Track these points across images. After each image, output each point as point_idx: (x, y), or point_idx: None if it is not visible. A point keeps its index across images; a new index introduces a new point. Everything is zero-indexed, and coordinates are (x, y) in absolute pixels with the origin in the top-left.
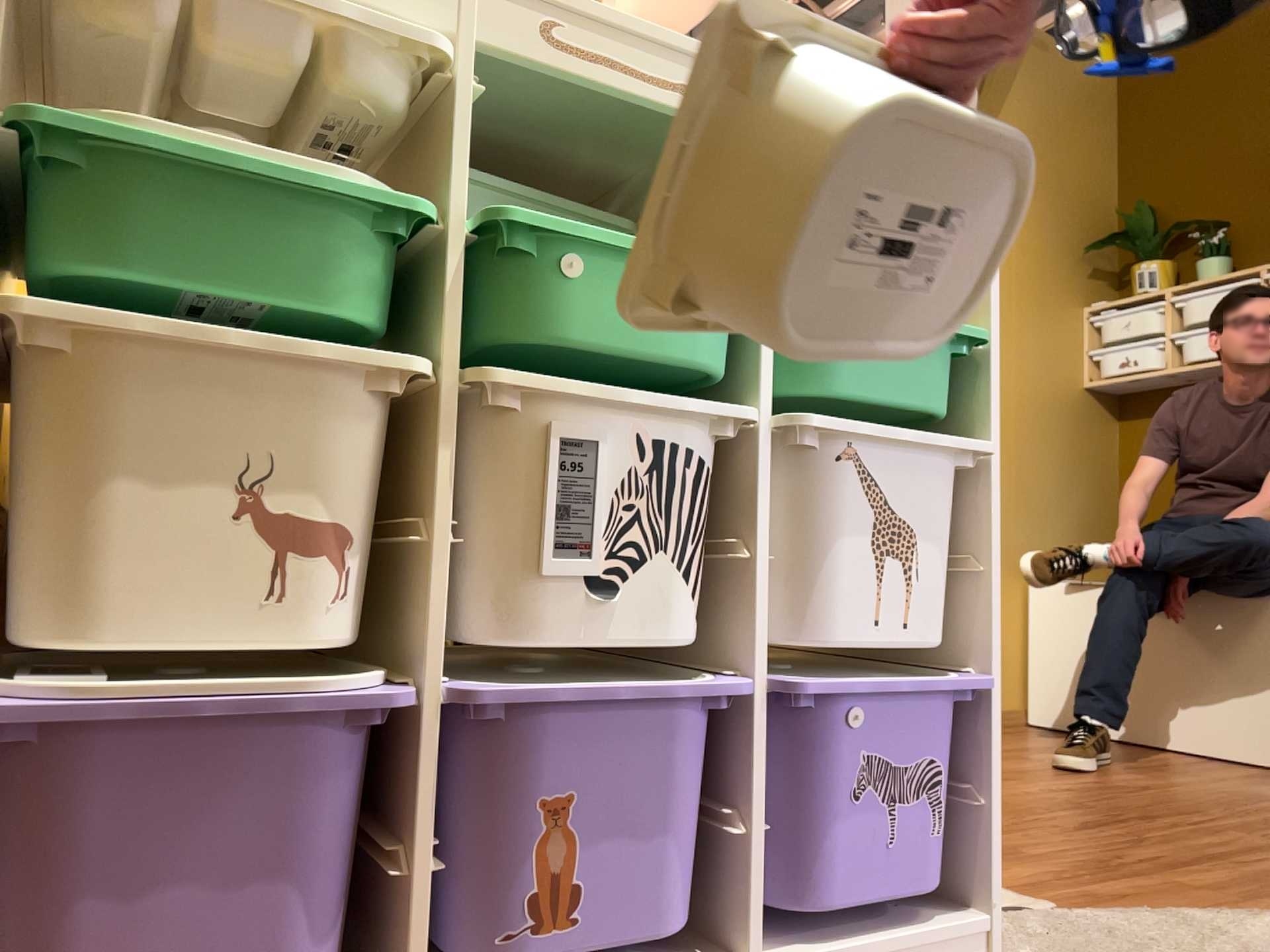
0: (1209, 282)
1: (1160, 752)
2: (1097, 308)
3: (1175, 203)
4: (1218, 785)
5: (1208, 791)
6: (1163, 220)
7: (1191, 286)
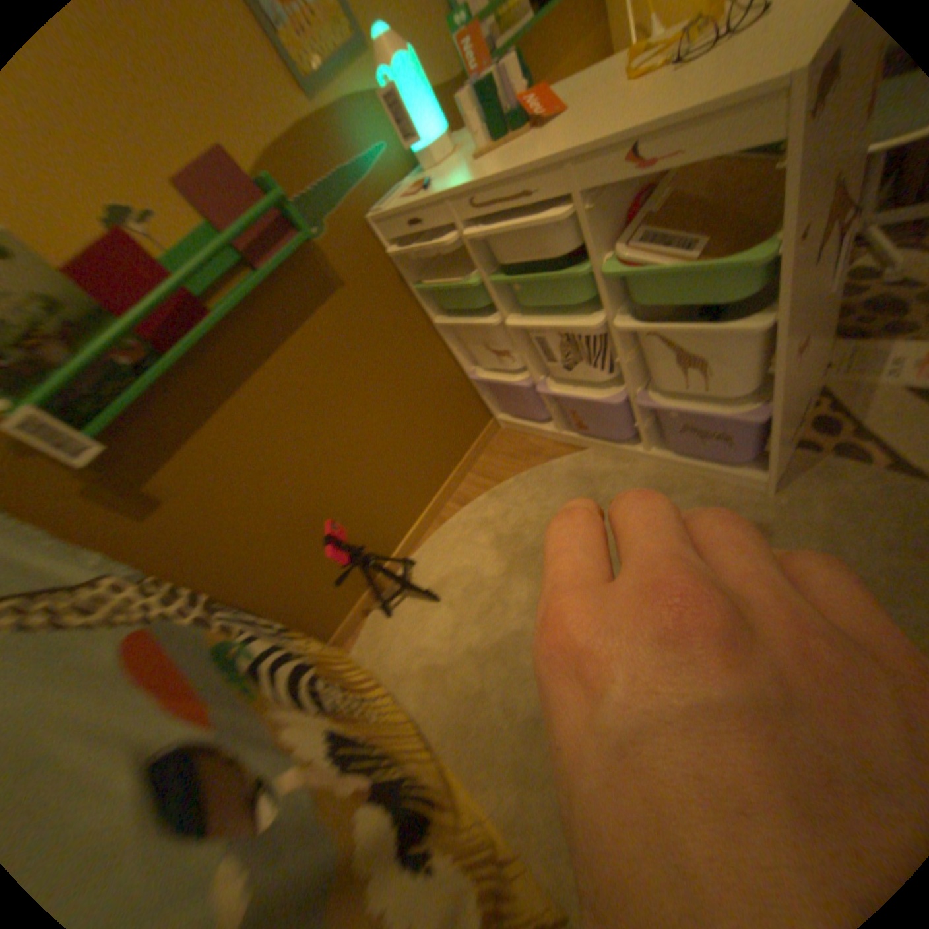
0: None
1: None
2: None
3: None
4: None
5: None
6: None
7: None
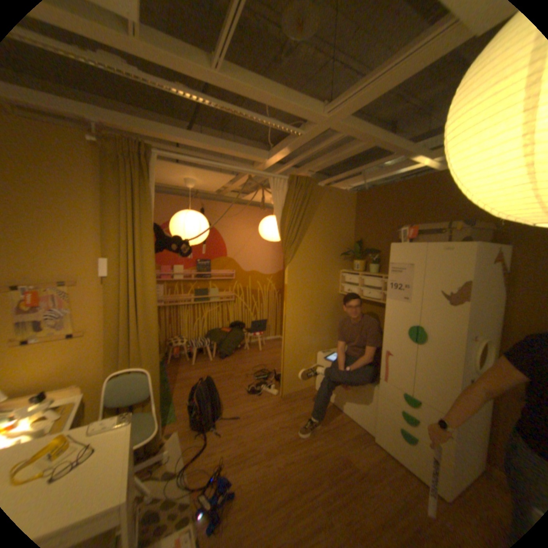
0: (373, 275)
1: (340, 418)
2: (345, 271)
3: (371, 240)
4: (340, 456)
5: (333, 465)
6: (367, 244)
7: (370, 271)
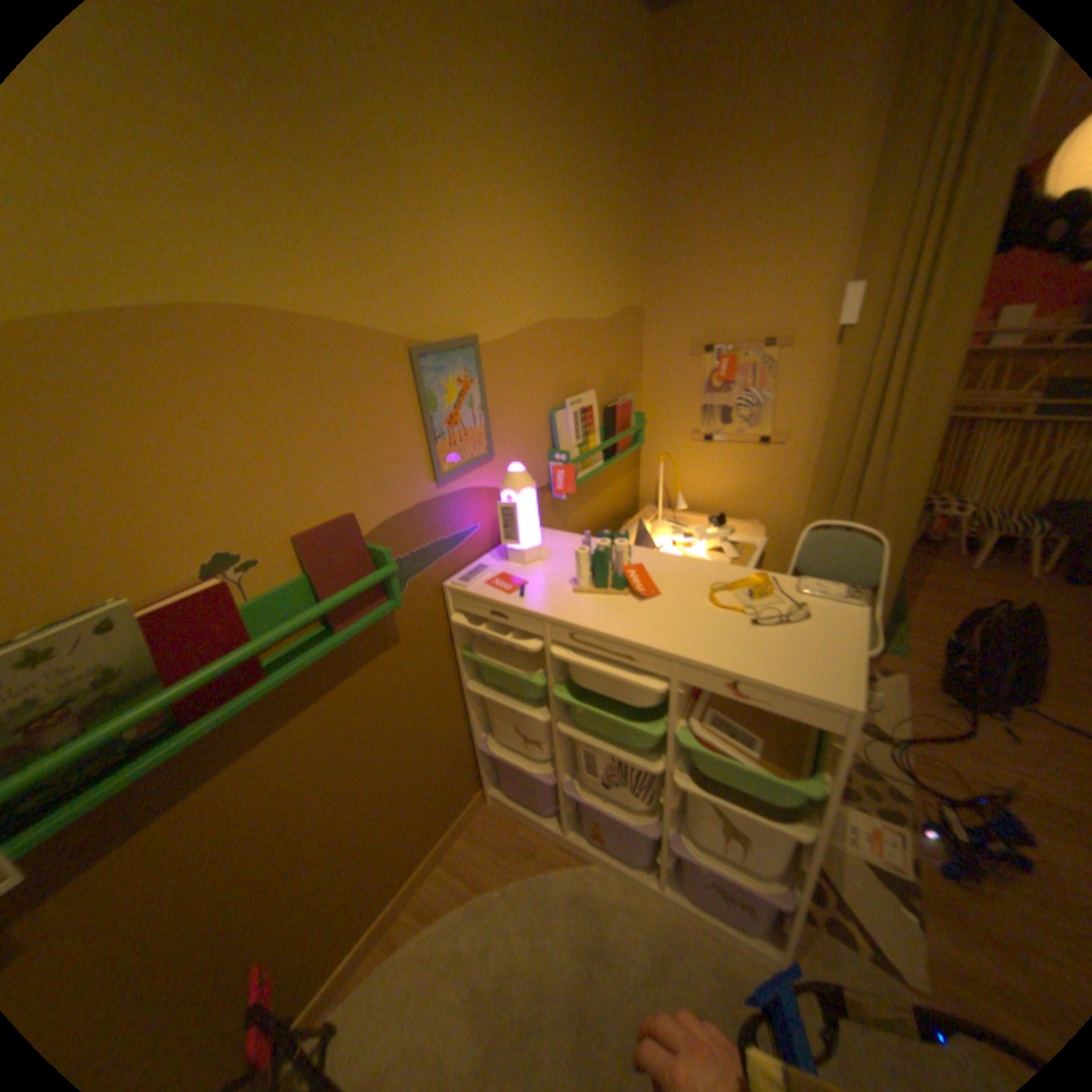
0: None
1: None
2: None
3: None
4: None
5: None
6: None
7: None
